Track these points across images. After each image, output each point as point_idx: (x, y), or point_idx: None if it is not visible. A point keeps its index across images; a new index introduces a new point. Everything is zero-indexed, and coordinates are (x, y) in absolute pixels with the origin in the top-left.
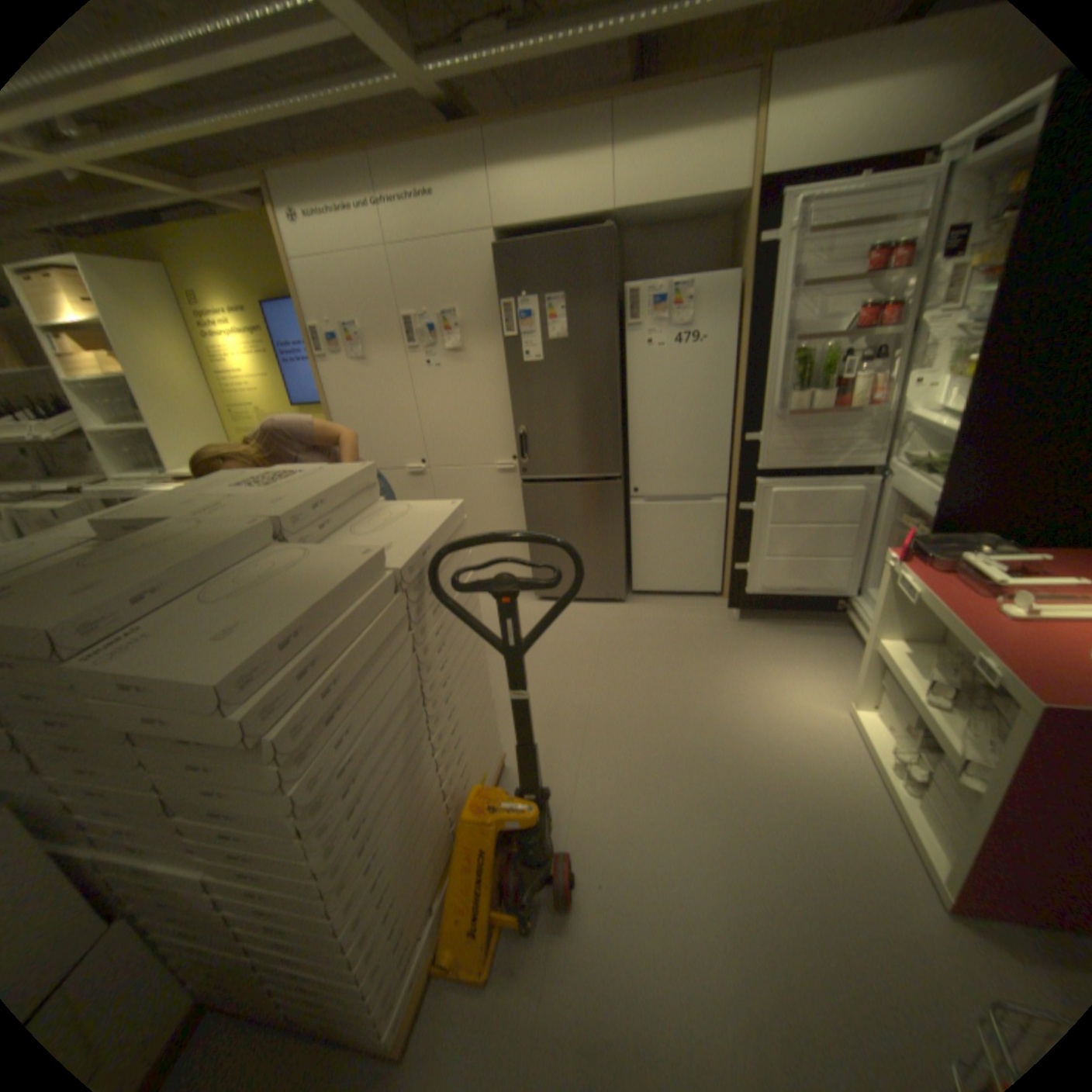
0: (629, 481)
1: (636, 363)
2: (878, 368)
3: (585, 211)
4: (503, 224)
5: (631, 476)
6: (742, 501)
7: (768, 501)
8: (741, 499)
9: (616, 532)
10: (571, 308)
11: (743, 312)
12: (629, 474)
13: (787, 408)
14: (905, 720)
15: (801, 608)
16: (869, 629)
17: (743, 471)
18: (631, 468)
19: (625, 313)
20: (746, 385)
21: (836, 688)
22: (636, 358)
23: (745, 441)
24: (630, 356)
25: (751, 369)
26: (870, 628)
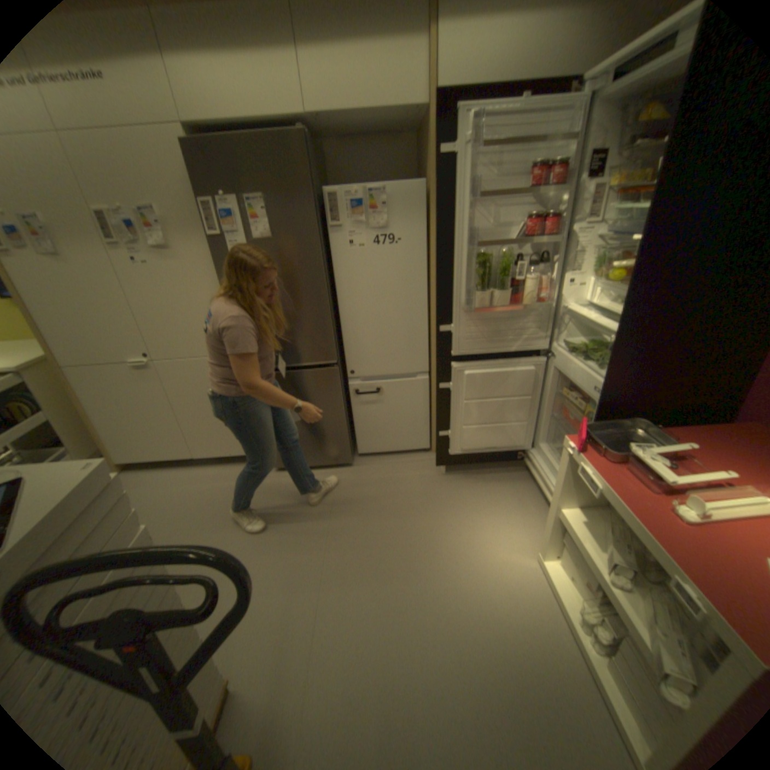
0: (346, 364)
1: (341, 261)
2: (541, 270)
3: (275, 112)
4: (191, 118)
5: (347, 361)
6: (441, 379)
7: (461, 381)
8: (440, 377)
9: (339, 409)
10: (271, 208)
11: (430, 218)
12: (346, 358)
13: (472, 305)
14: (586, 580)
15: (491, 460)
16: (543, 479)
17: (440, 355)
18: (347, 353)
19: (327, 215)
20: (437, 284)
21: (524, 534)
22: (340, 257)
23: (439, 330)
24: (335, 255)
25: (440, 269)
26: (544, 478)
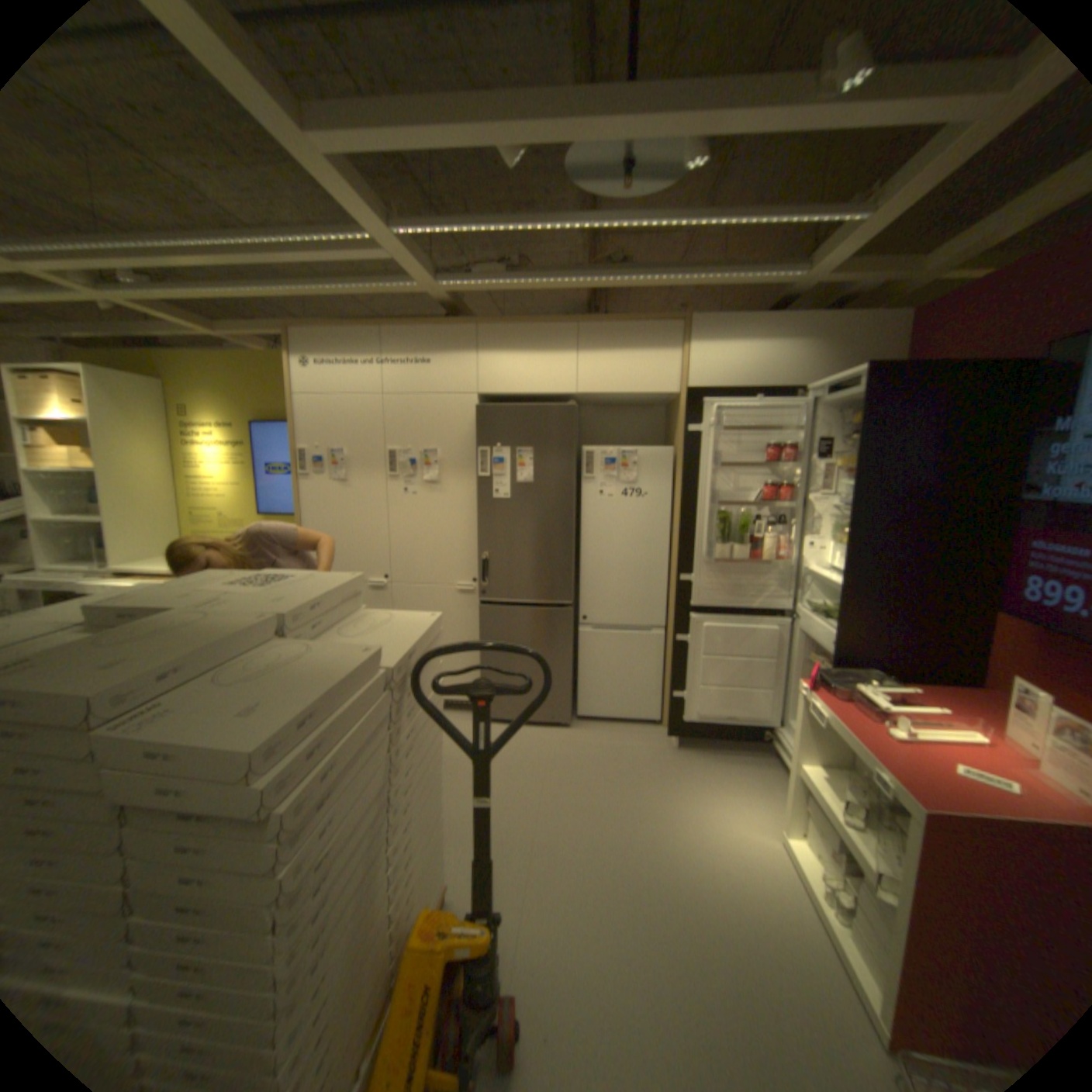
0: (578, 609)
1: (589, 509)
2: (780, 532)
3: (554, 391)
4: (486, 391)
5: (581, 605)
6: (678, 633)
7: (700, 634)
8: (677, 631)
9: (565, 656)
10: (537, 460)
11: (676, 479)
12: (579, 602)
13: (713, 557)
14: (829, 845)
15: (733, 738)
16: (793, 760)
17: (679, 607)
18: (581, 597)
19: (581, 469)
20: (679, 535)
21: (768, 819)
22: (589, 504)
23: (679, 582)
24: (584, 502)
25: (683, 523)
26: (794, 759)
